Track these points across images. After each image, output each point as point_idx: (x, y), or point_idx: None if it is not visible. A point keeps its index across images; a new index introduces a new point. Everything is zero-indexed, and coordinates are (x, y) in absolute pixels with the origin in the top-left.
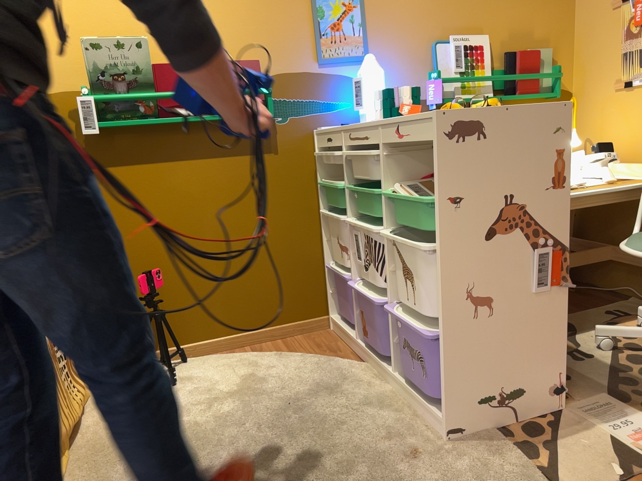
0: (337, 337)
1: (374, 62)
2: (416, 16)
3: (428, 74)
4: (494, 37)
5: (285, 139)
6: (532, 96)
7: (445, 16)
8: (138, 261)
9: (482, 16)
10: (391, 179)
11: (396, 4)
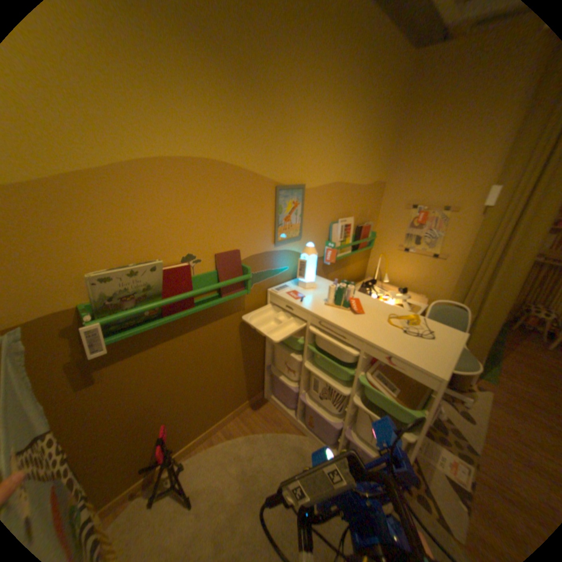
0: (274, 407)
1: (314, 250)
2: (326, 207)
3: (326, 242)
4: (354, 216)
5: (250, 299)
6: (365, 249)
7: (338, 206)
8: (140, 422)
9: (352, 205)
10: (362, 367)
11: (318, 200)
